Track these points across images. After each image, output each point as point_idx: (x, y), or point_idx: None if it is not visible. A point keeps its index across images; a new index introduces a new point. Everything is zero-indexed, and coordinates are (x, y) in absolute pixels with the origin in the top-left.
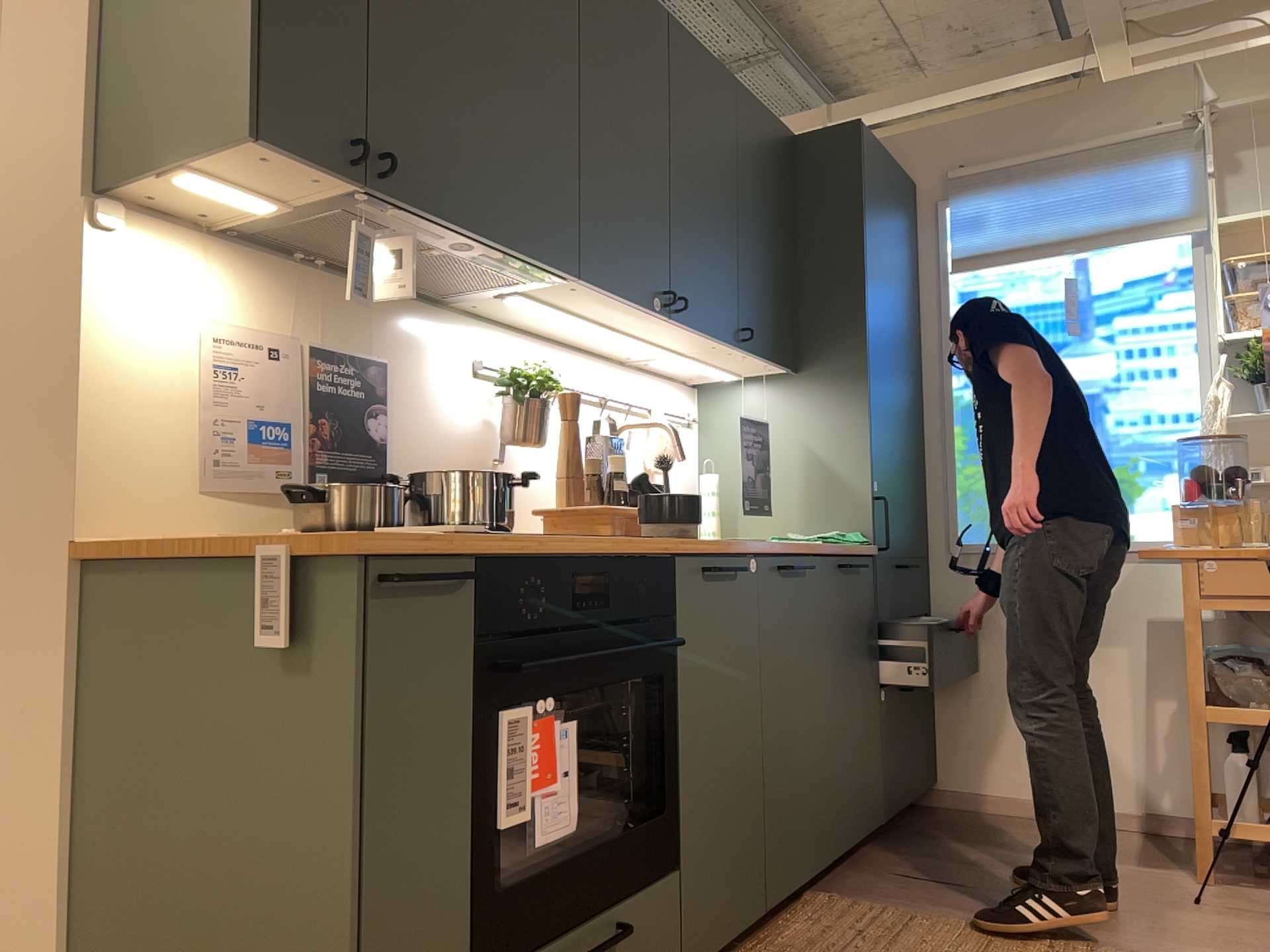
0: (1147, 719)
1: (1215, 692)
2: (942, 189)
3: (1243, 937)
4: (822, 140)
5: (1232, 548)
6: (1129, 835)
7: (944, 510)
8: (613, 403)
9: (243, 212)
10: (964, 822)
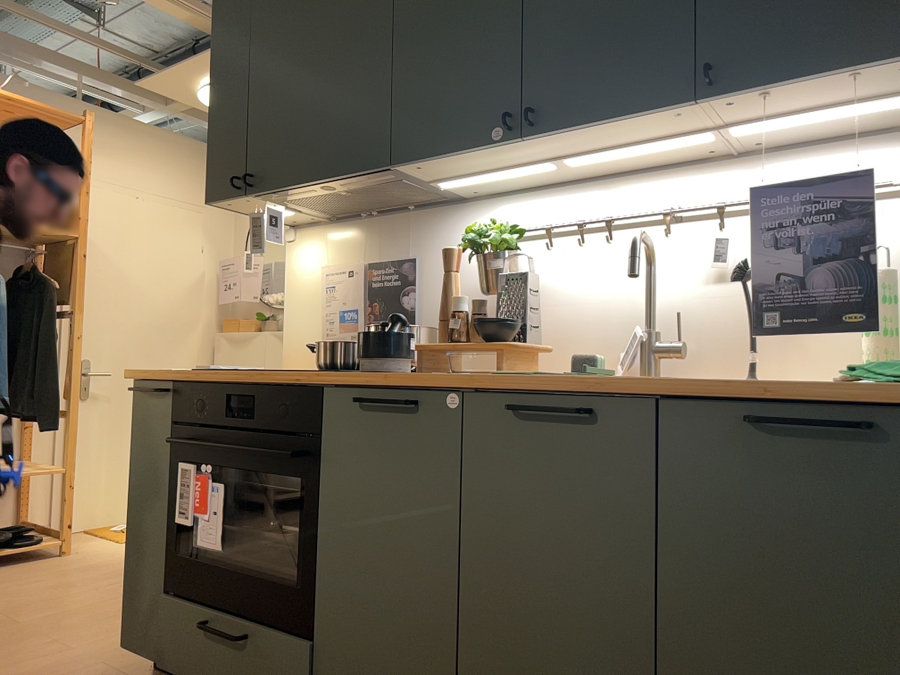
0: None
1: None
2: None
3: None
4: None
5: None
6: None
7: None
8: (695, 214)
9: (301, 214)
10: None
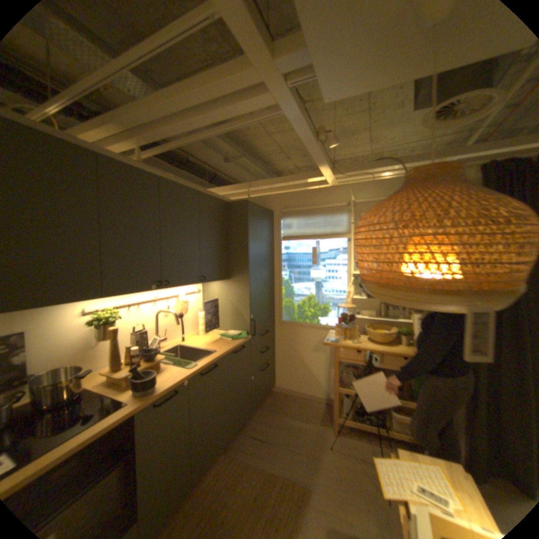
0: (328, 375)
1: (342, 382)
2: (281, 214)
3: (338, 473)
4: (236, 205)
5: (348, 345)
6: (321, 407)
7: (278, 310)
8: (160, 299)
9: None
10: (279, 401)
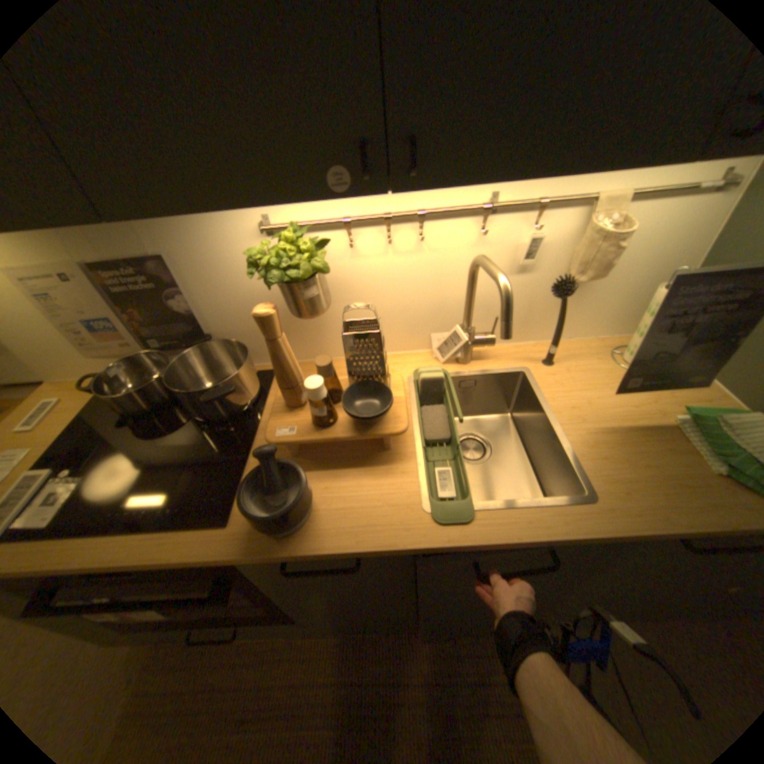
0: None
1: None
2: None
3: None
4: None
5: None
6: None
7: None
8: (512, 204)
9: None
10: None
